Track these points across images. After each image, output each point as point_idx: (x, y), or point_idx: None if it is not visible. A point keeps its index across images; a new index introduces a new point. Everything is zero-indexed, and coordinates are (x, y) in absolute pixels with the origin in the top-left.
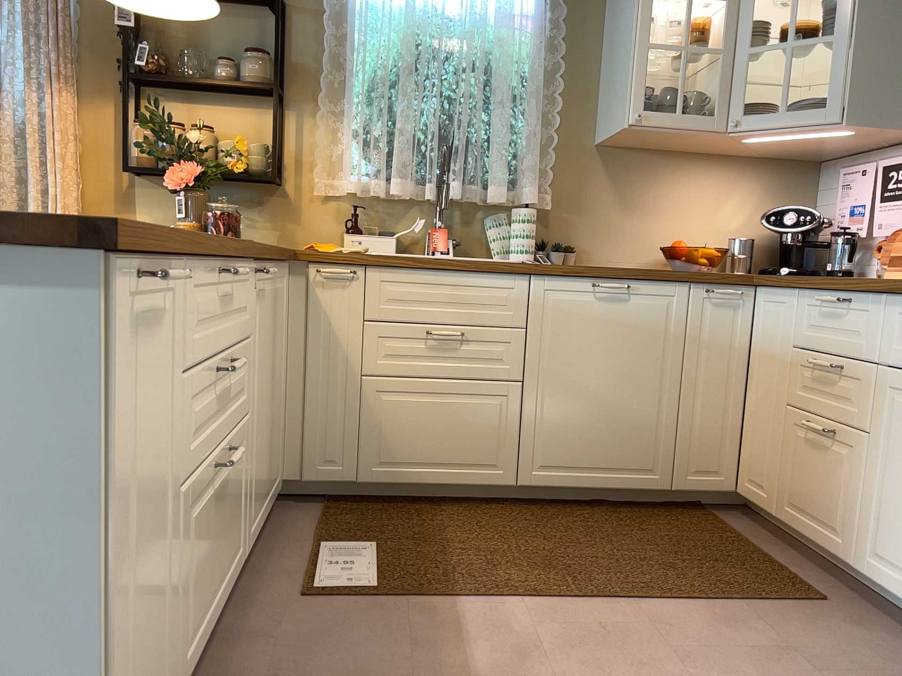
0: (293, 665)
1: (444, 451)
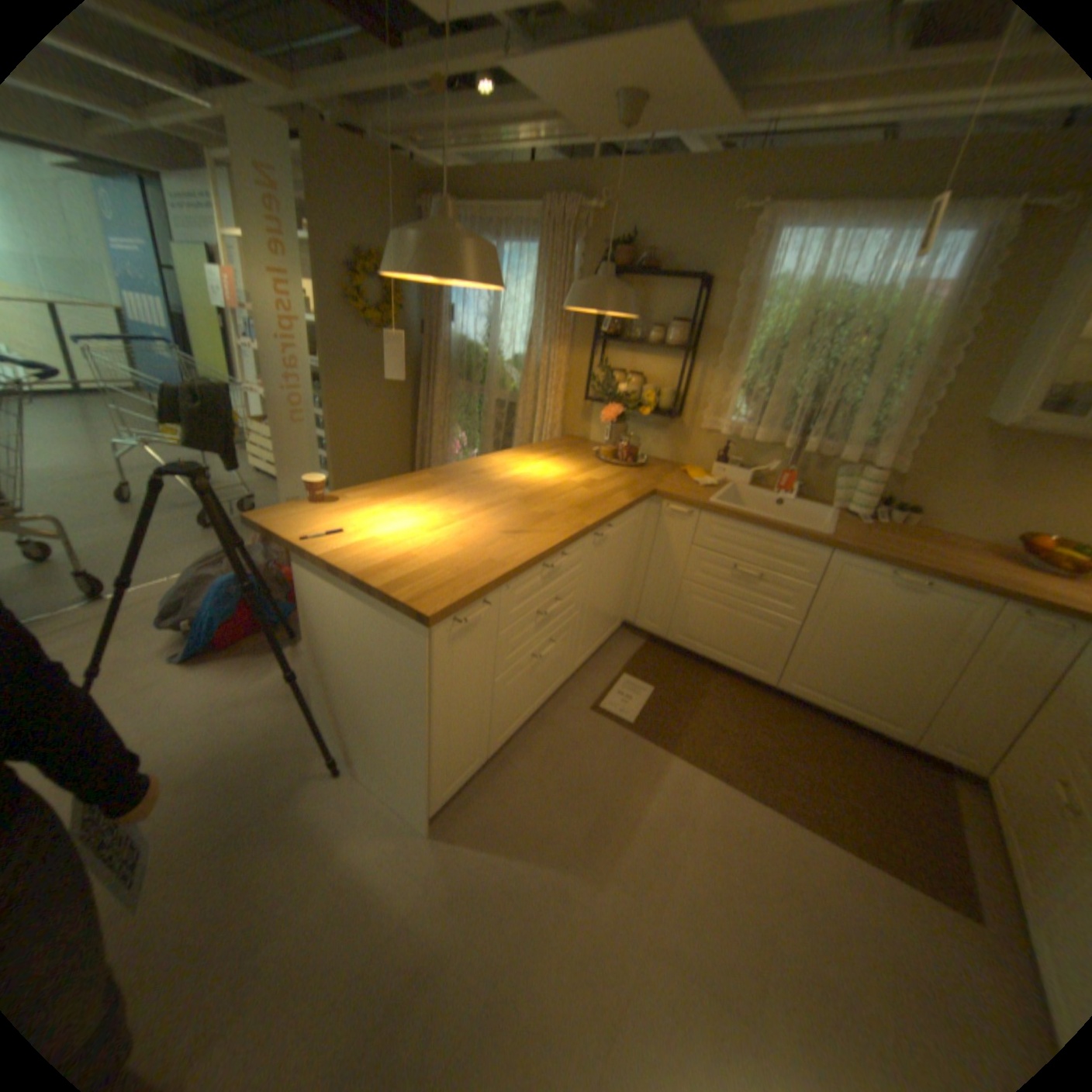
0: (562, 753)
1: (728, 645)
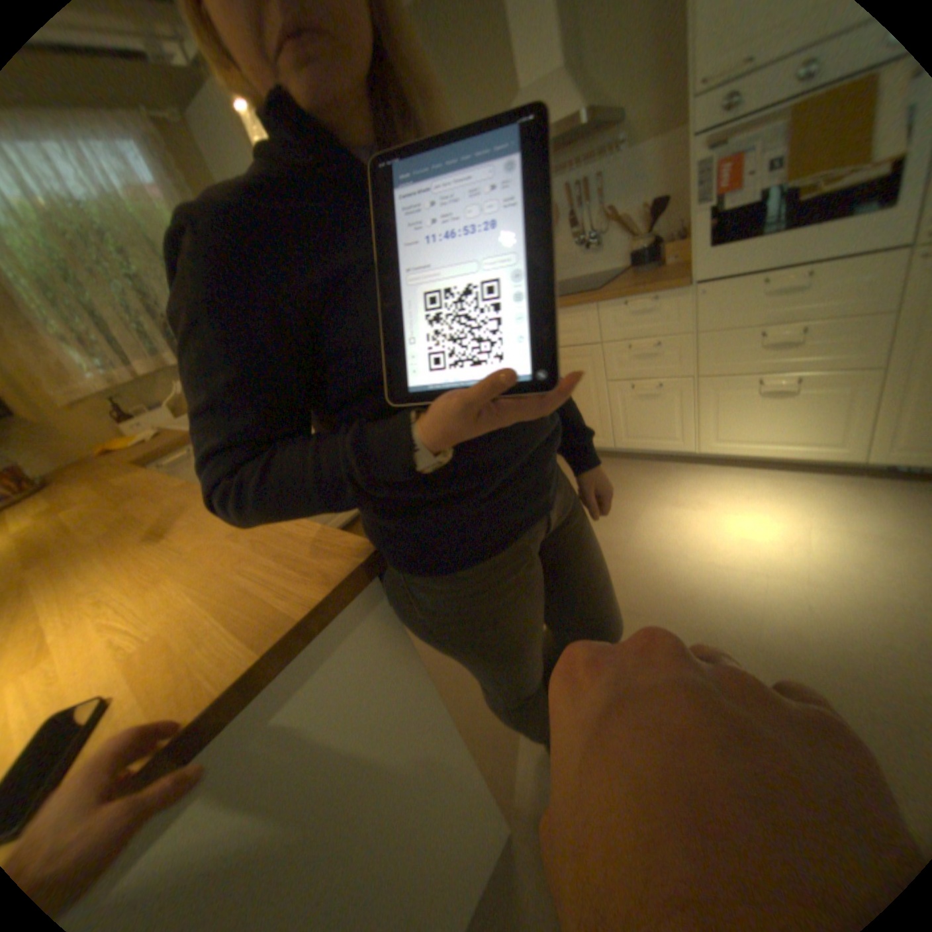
0: None
1: None
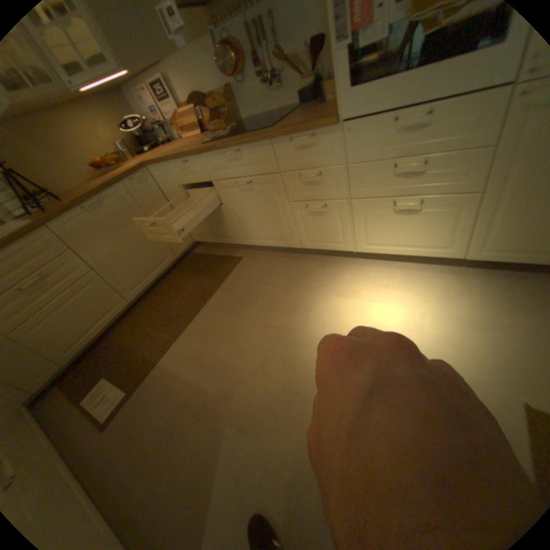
0: (132, 453)
1: (87, 320)
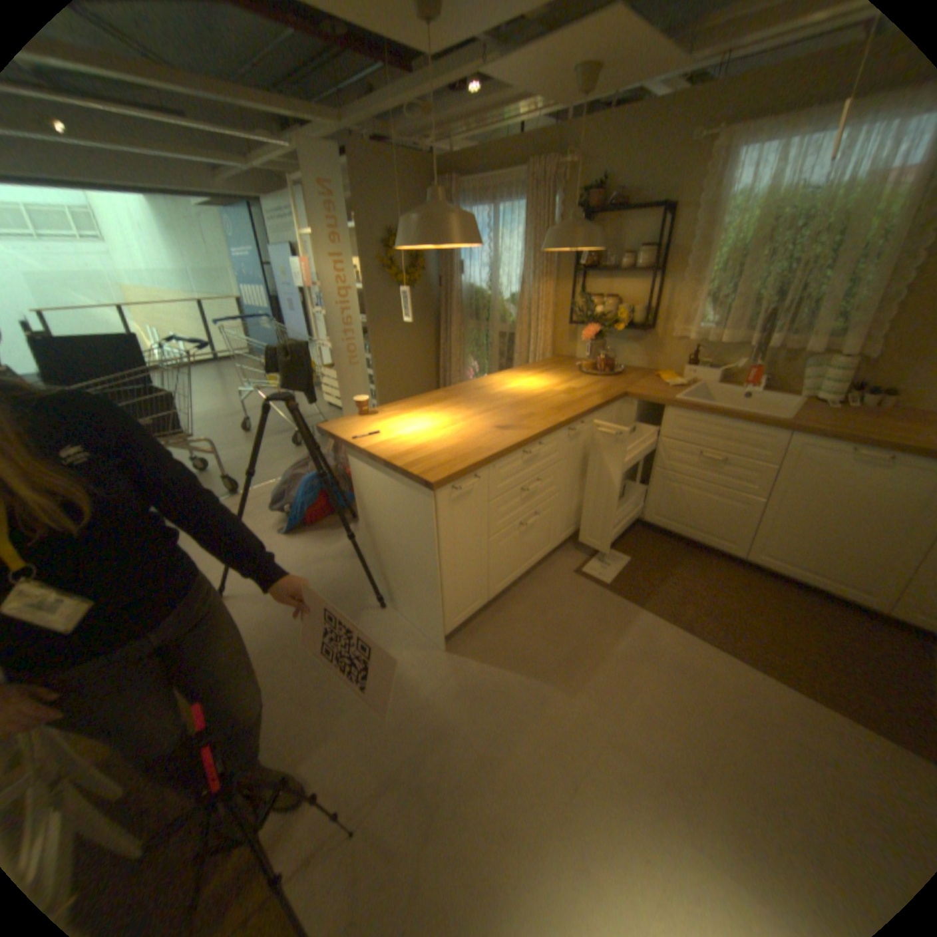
0: (549, 603)
1: (699, 523)
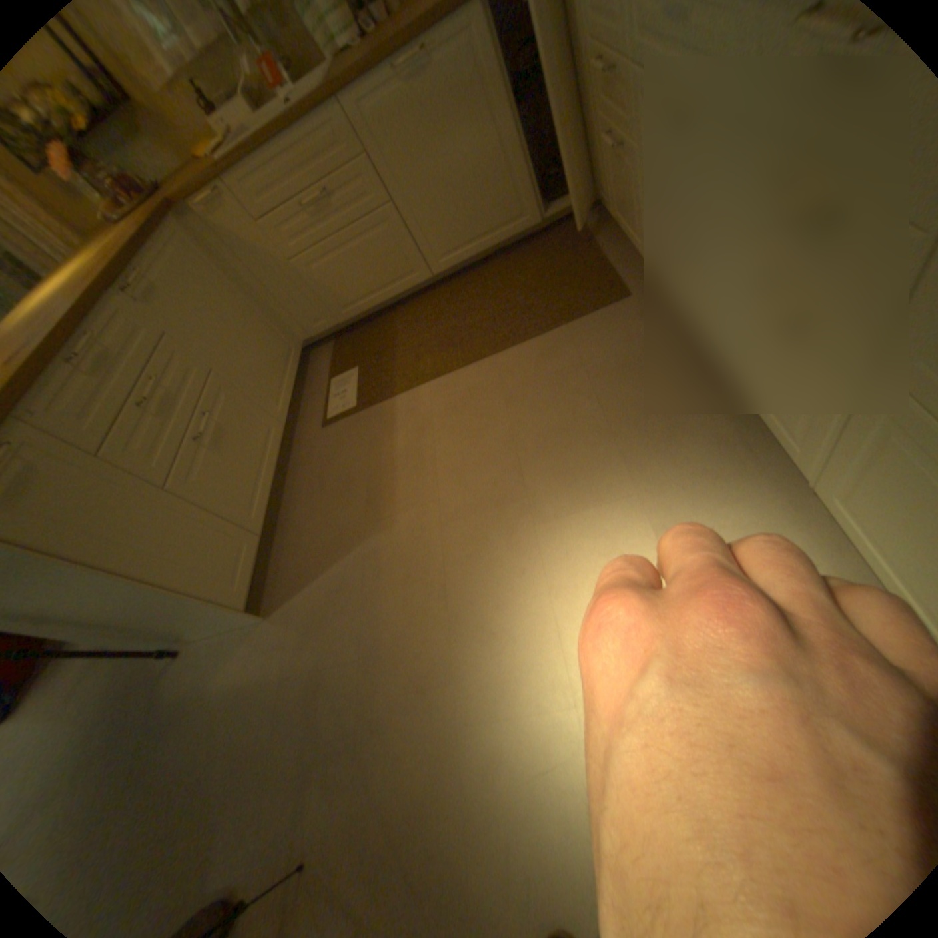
0: (322, 473)
1: (375, 279)
